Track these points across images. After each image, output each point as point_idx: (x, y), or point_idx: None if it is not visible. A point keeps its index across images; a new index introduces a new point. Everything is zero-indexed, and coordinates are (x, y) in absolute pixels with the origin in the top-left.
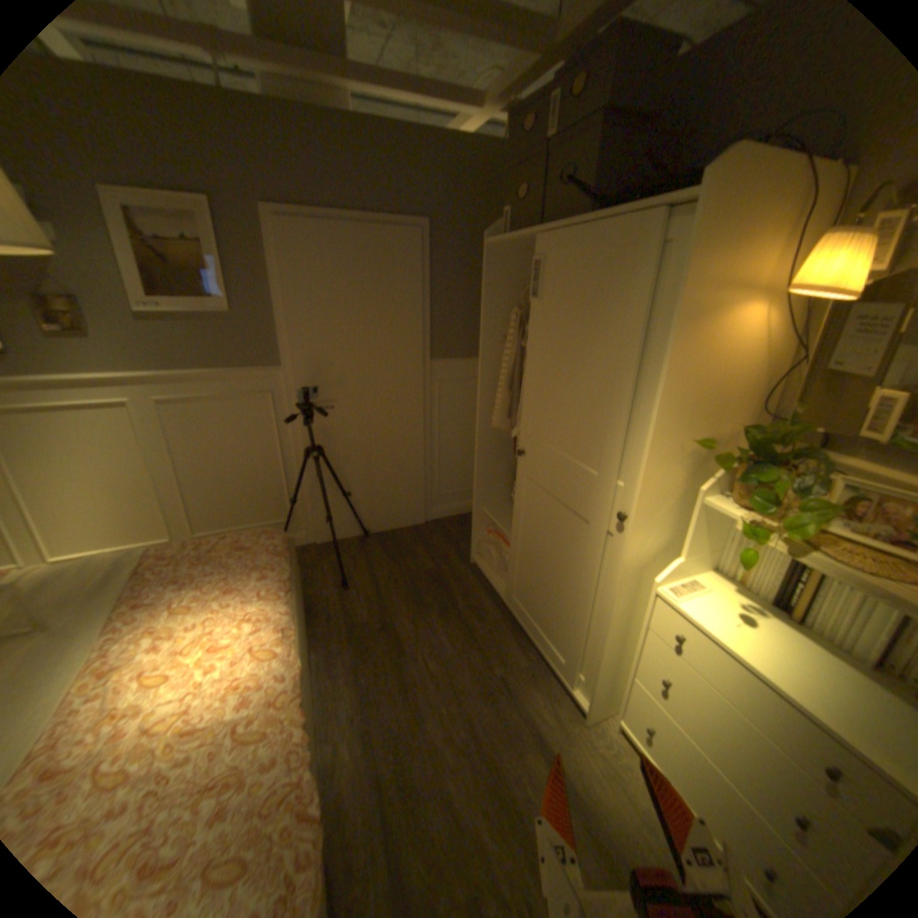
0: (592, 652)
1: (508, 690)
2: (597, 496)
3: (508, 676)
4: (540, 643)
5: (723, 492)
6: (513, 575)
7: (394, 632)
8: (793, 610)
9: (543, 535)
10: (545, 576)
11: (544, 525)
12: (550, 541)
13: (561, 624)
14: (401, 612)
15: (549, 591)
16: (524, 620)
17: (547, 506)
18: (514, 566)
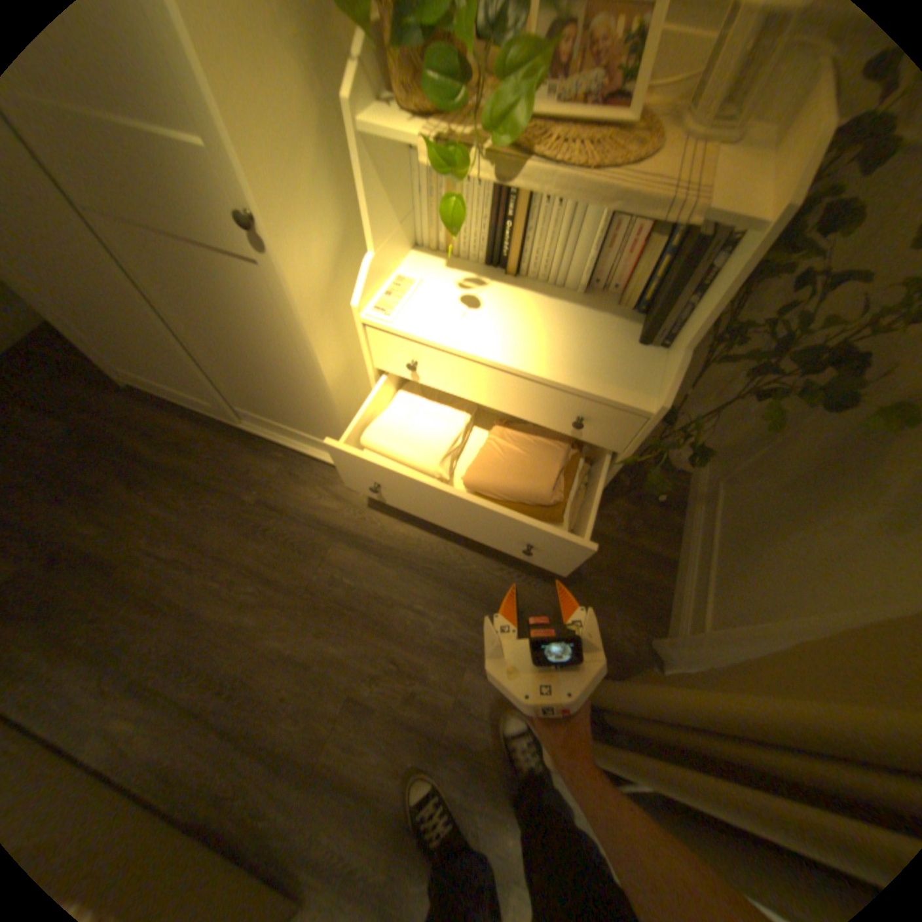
0: (334, 423)
1: (275, 509)
2: (185, 195)
3: (266, 495)
4: (278, 437)
5: (379, 95)
6: (186, 381)
7: (79, 554)
8: (507, 262)
9: (172, 307)
10: (224, 365)
11: (160, 291)
12: (187, 312)
13: (284, 410)
14: (68, 523)
15: (244, 380)
16: (243, 423)
17: (133, 254)
18: (176, 369)
